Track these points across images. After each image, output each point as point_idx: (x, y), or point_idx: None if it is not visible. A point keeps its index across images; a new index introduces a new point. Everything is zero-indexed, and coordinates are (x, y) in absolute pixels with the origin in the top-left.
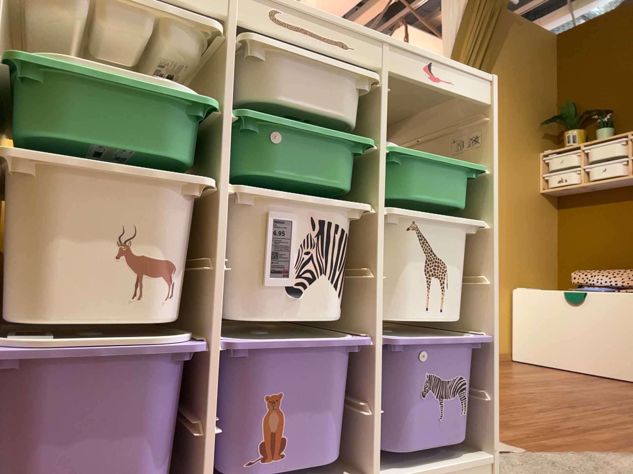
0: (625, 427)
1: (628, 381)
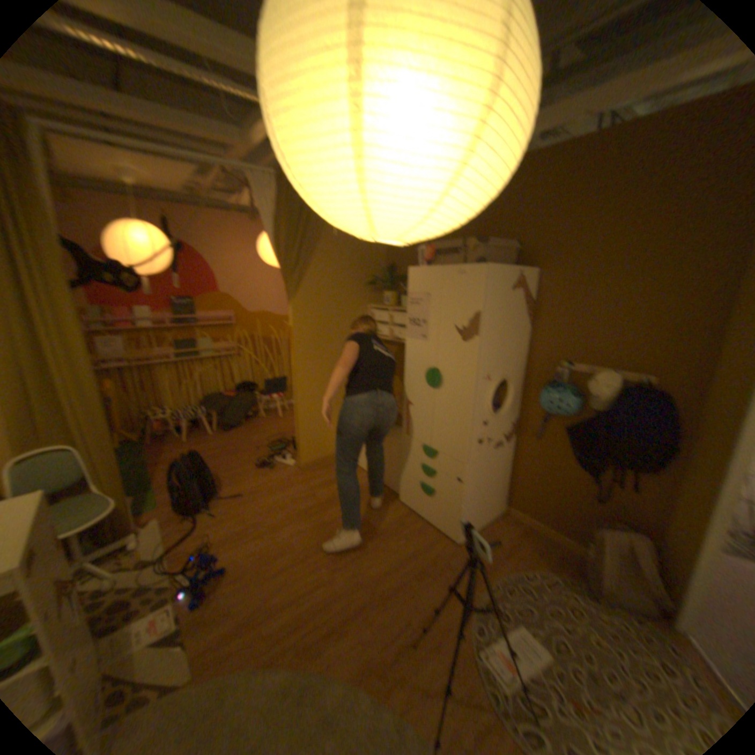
0: (308, 609)
1: (392, 493)
